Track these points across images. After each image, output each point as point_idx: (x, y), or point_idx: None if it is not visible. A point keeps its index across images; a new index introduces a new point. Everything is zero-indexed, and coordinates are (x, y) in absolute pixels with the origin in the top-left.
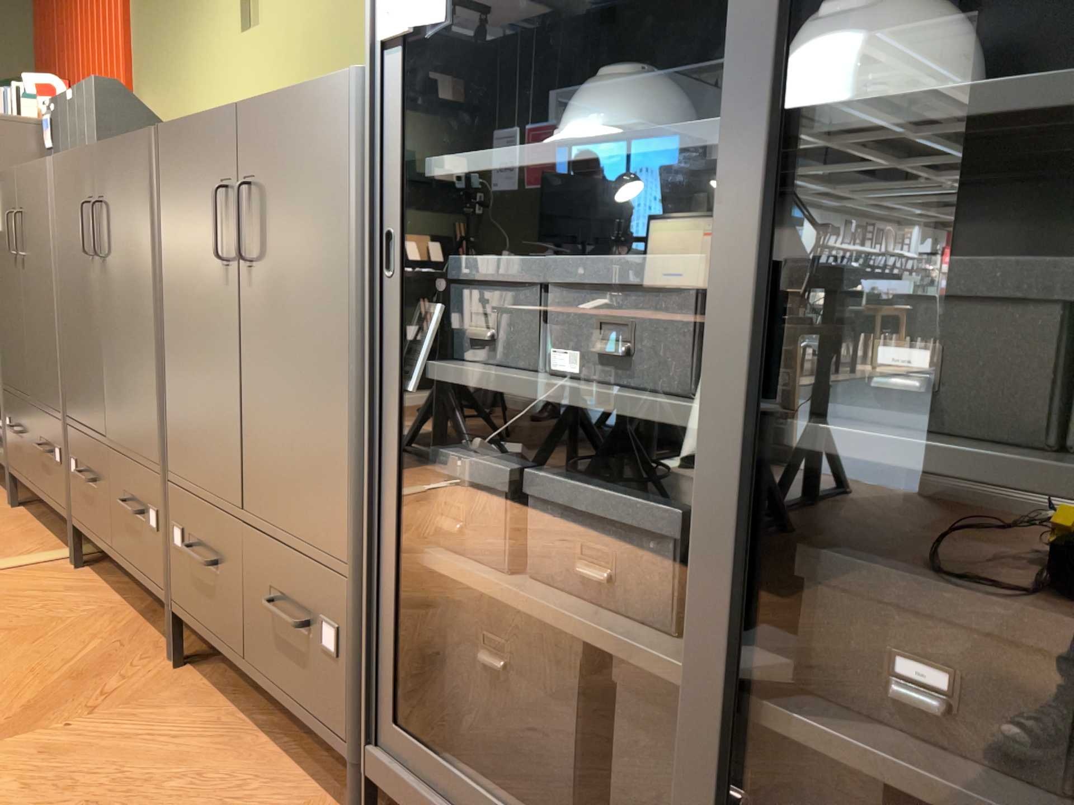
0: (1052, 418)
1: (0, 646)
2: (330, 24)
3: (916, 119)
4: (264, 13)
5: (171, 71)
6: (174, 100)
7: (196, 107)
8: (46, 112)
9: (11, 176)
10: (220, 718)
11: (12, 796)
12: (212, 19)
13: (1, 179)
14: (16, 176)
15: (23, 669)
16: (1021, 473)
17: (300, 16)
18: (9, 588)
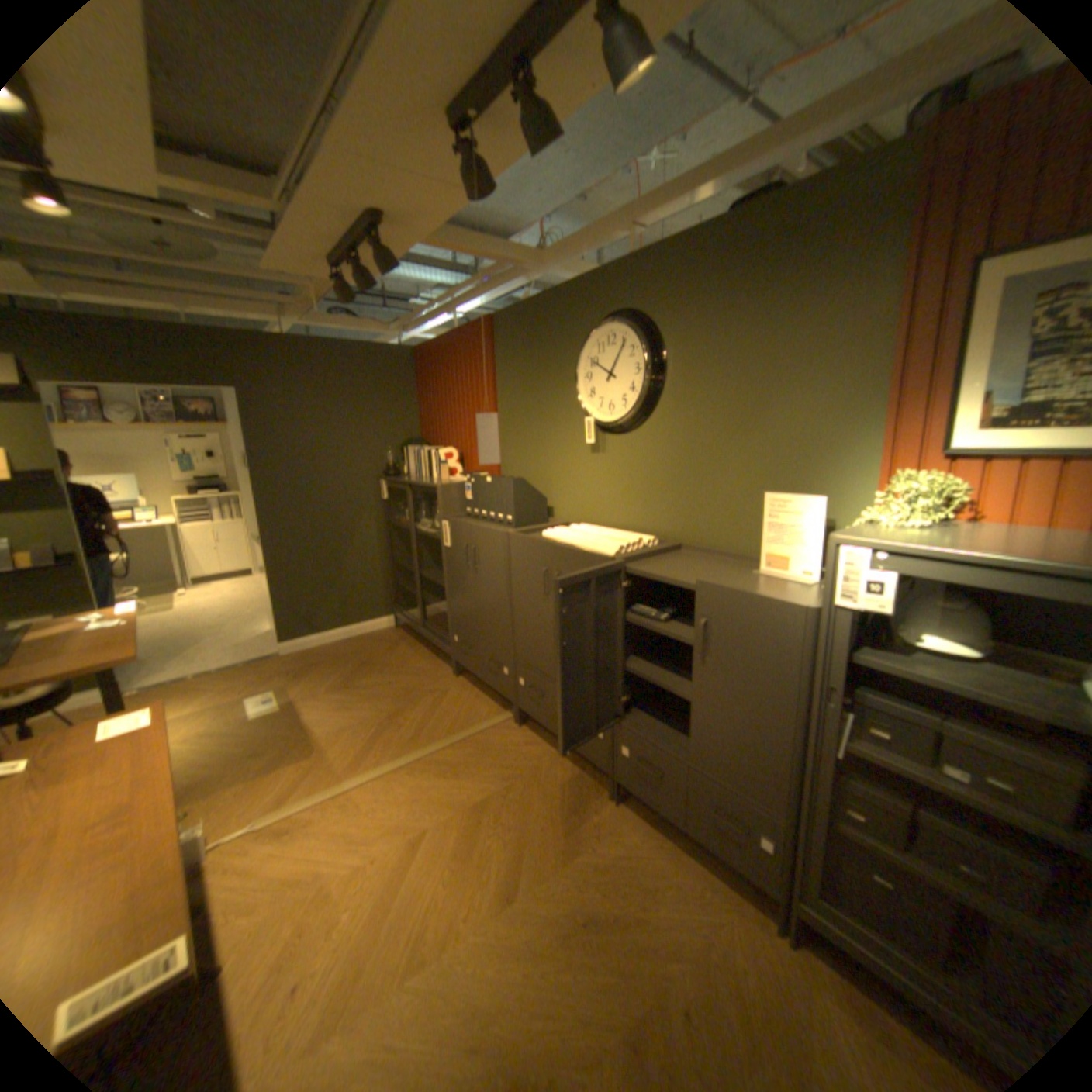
0: None
1: (523, 788)
2: (664, 469)
3: None
4: (610, 448)
5: (531, 456)
6: (534, 472)
7: (553, 481)
8: (466, 480)
9: (465, 526)
10: (659, 842)
11: (599, 896)
12: (566, 439)
13: (454, 523)
14: (470, 527)
15: (545, 805)
16: None
17: (640, 458)
18: (497, 742)
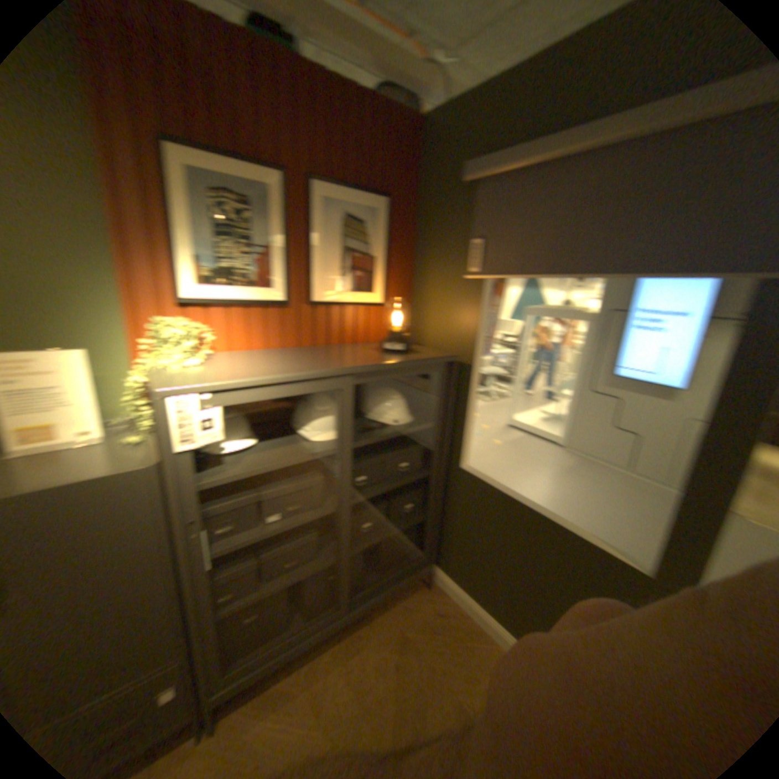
0: (377, 478)
1: None
2: None
3: (363, 443)
4: None
5: None
6: None
7: None
8: None
9: None
10: None
11: None
12: None
13: None
14: None
15: None
16: (380, 489)
17: None
18: None
